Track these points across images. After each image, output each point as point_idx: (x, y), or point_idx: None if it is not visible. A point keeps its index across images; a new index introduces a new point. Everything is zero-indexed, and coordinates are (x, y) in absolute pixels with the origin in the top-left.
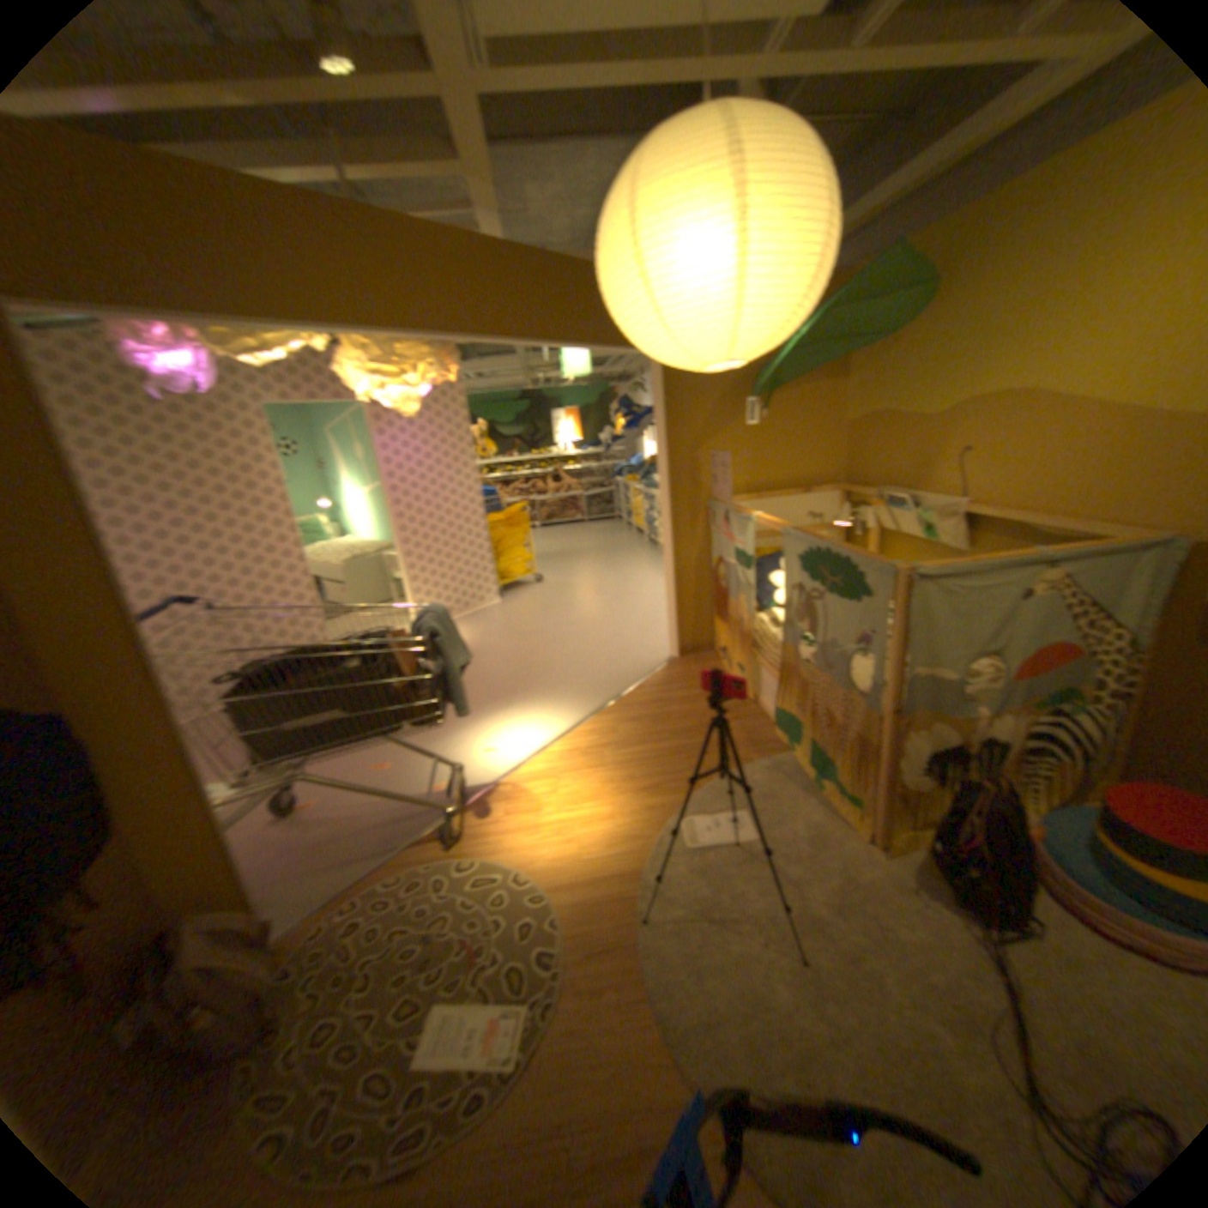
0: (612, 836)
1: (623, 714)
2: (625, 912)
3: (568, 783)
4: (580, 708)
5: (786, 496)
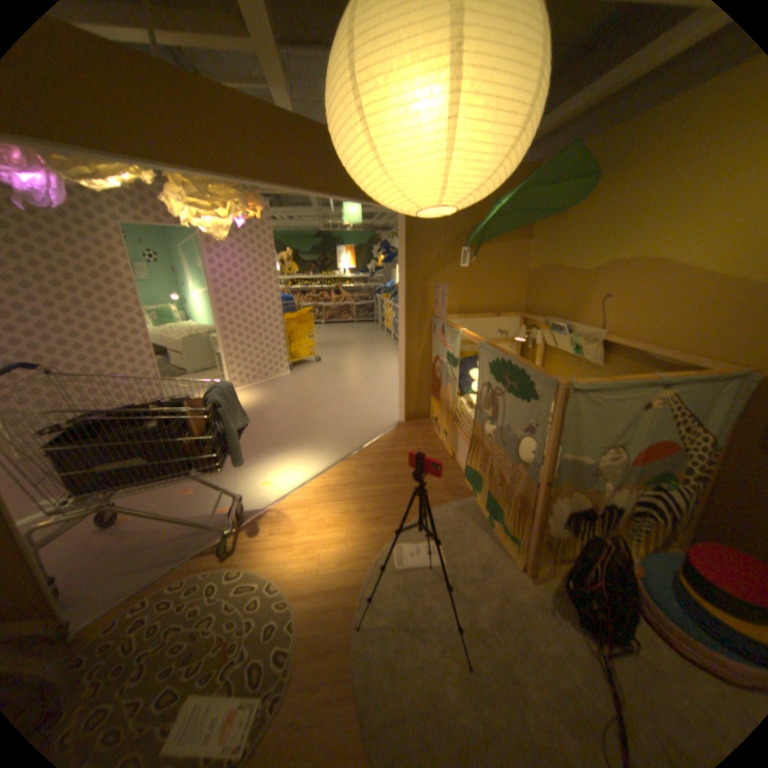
0: (342, 555)
1: (361, 461)
2: (344, 618)
3: (316, 511)
4: (332, 454)
5: (483, 317)
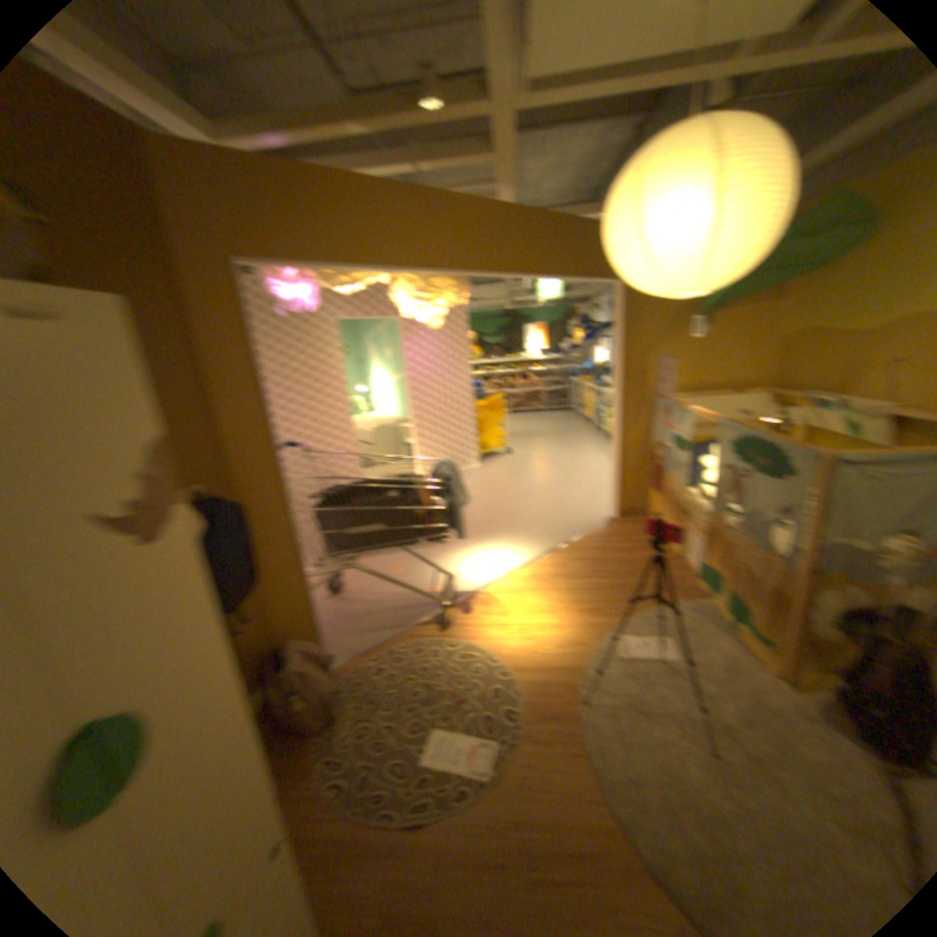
0: (562, 641)
1: (572, 555)
2: (571, 695)
3: (529, 599)
4: (538, 547)
5: (721, 396)
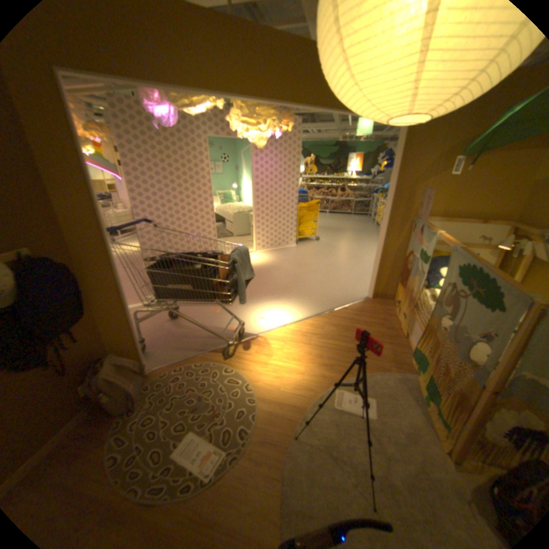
0: (299, 383)
1: (330, 320)
2: (289, 427)
3: (289, 347)
4: (310, 310)
5: (468, 222)
